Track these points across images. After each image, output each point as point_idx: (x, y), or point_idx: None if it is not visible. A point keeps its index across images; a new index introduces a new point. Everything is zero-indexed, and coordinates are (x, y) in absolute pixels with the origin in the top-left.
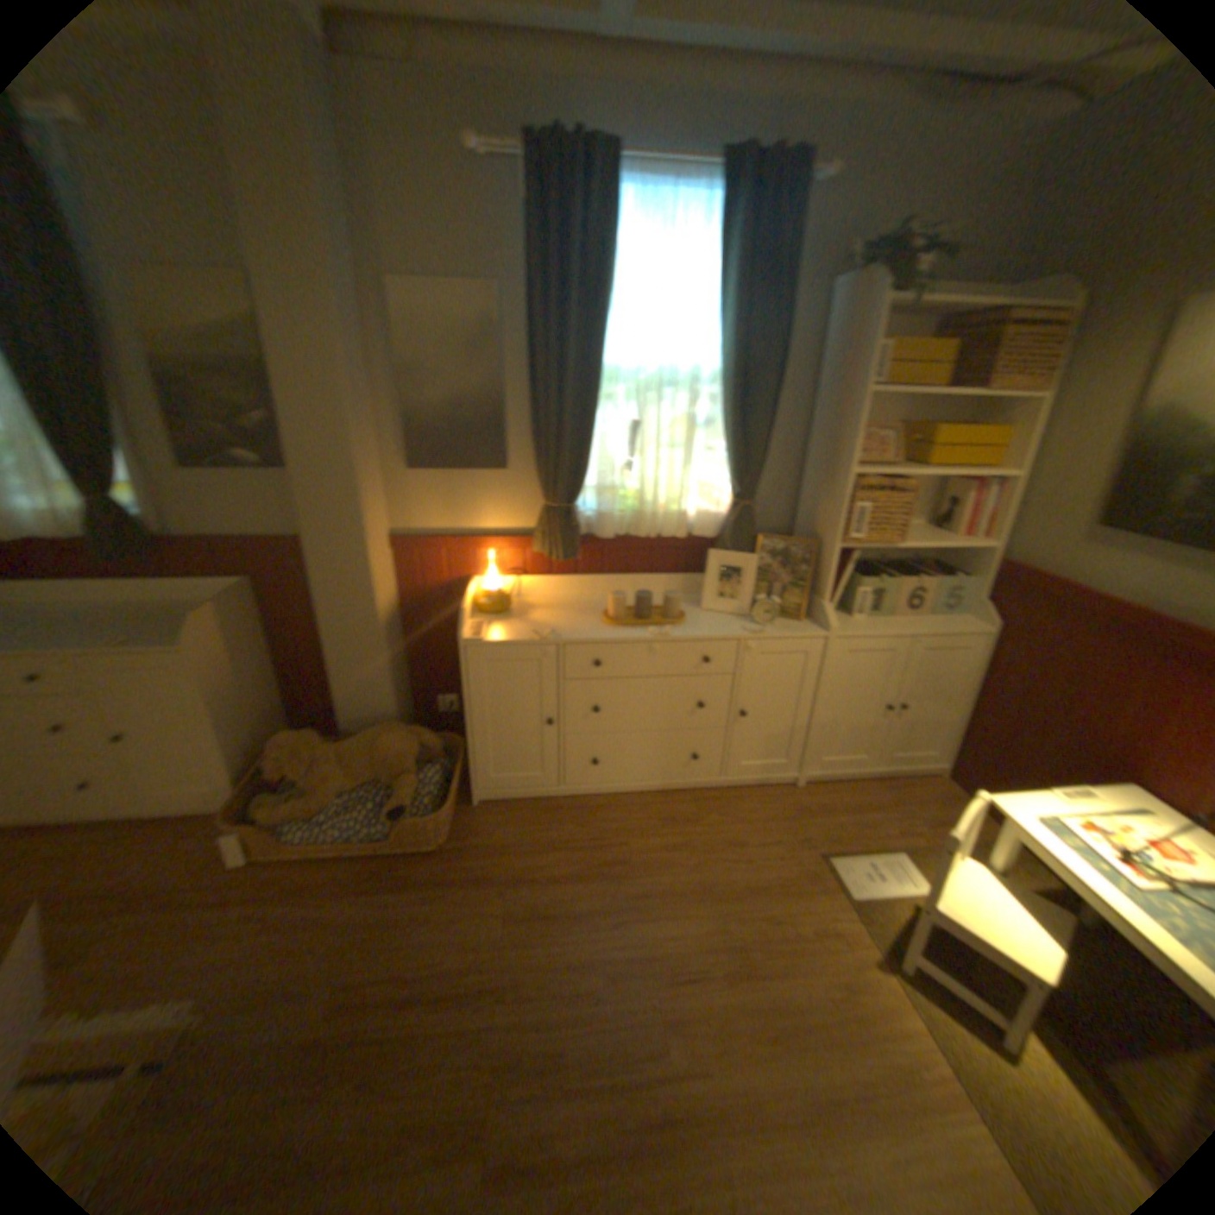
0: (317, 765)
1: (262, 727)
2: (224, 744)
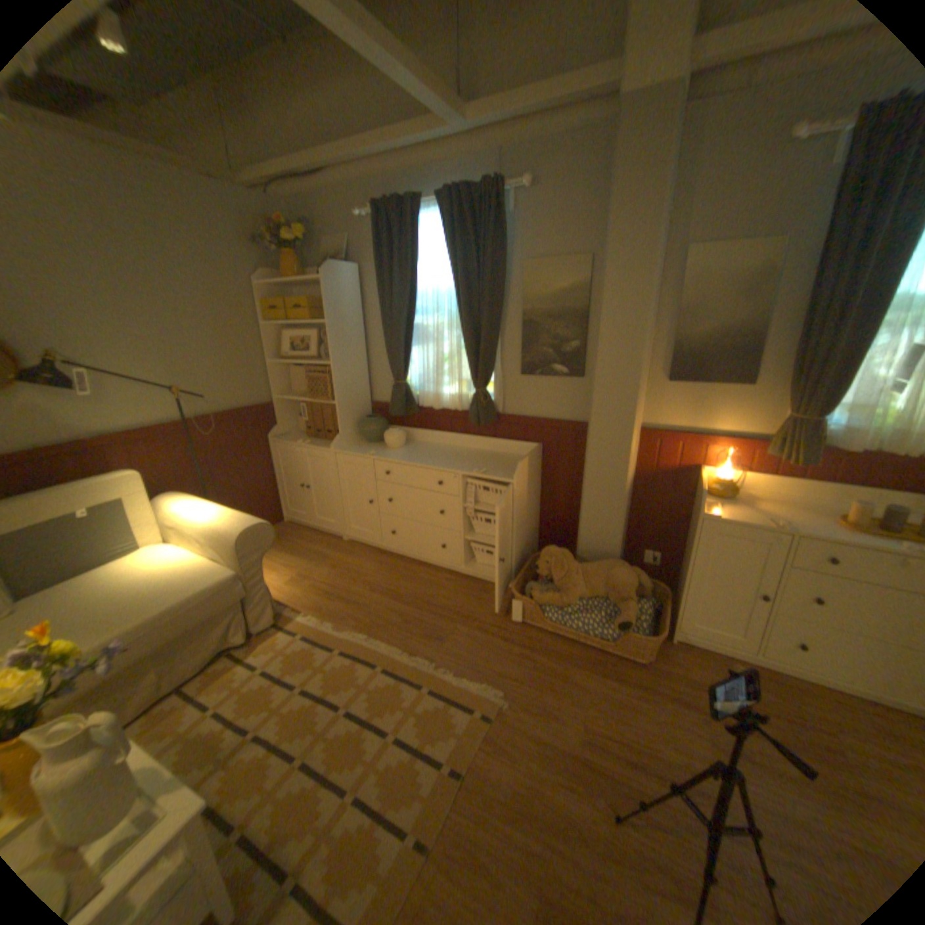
0: (571, 574)
1: (530, 539)
2: (517, 543)
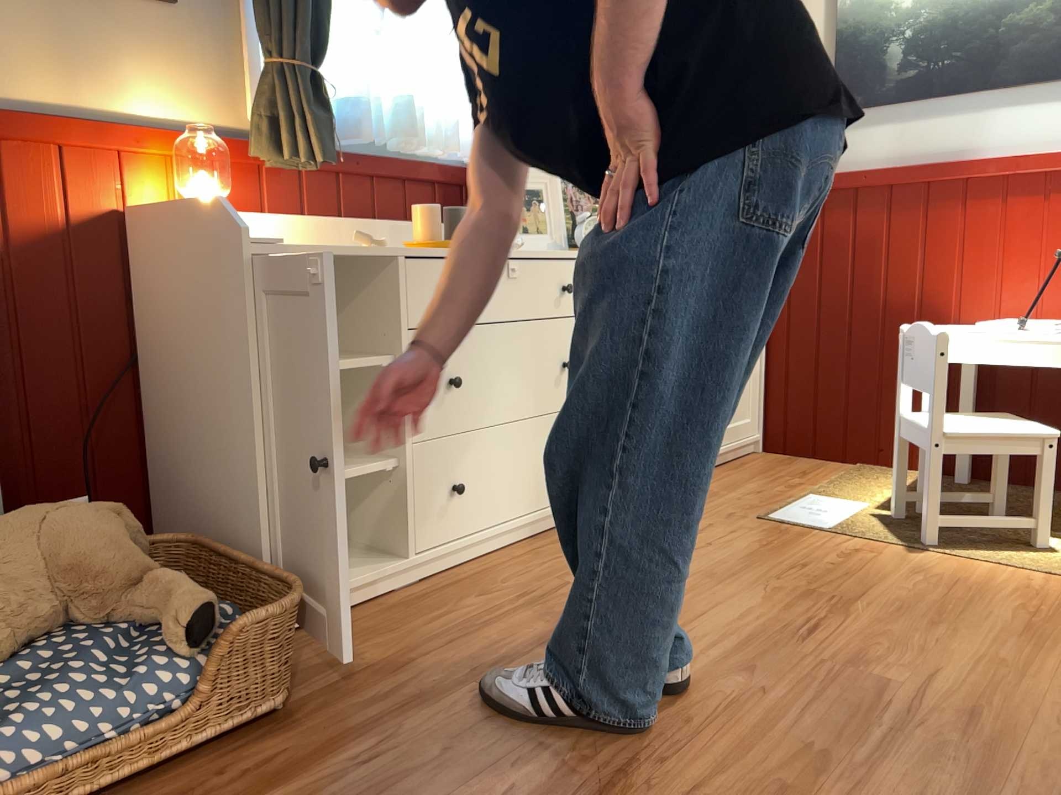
0: None
1: None
2: None
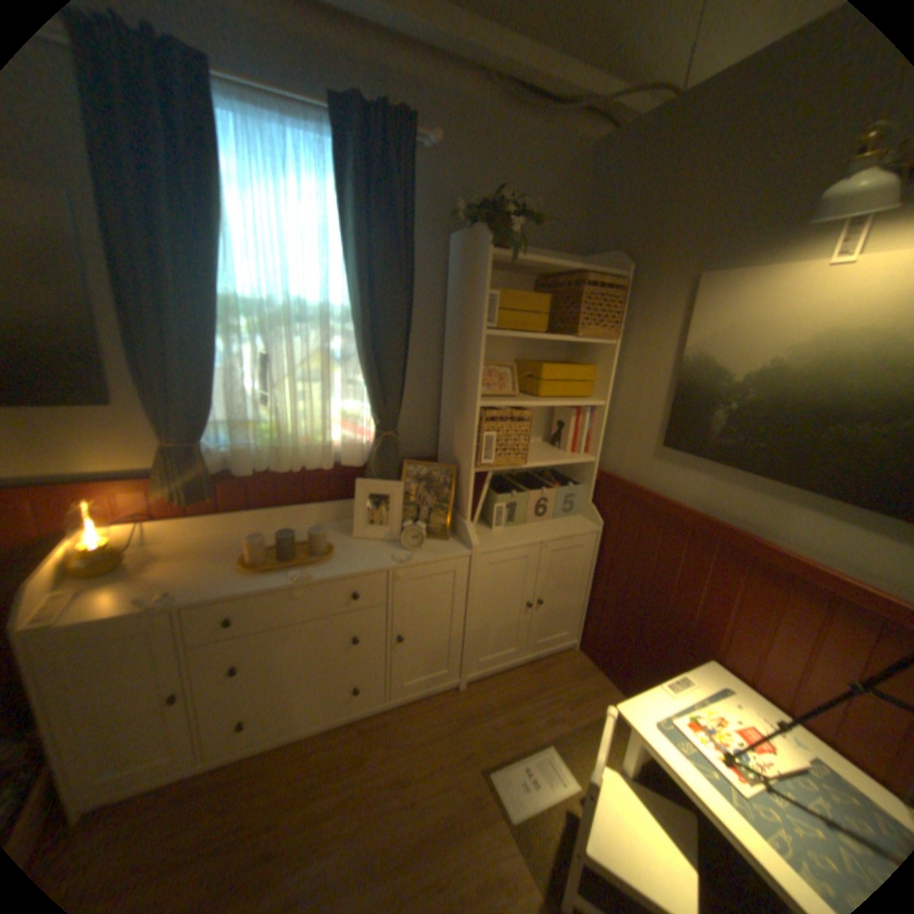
0: None
1: None
2: None
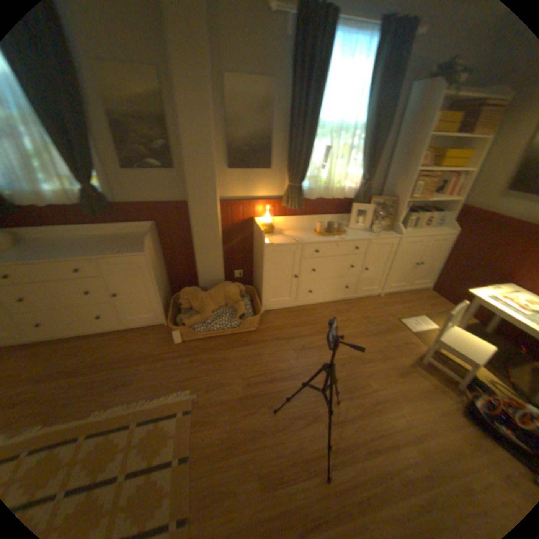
0: (203, 299)
1: (166, 287)
2: (161, 293)
